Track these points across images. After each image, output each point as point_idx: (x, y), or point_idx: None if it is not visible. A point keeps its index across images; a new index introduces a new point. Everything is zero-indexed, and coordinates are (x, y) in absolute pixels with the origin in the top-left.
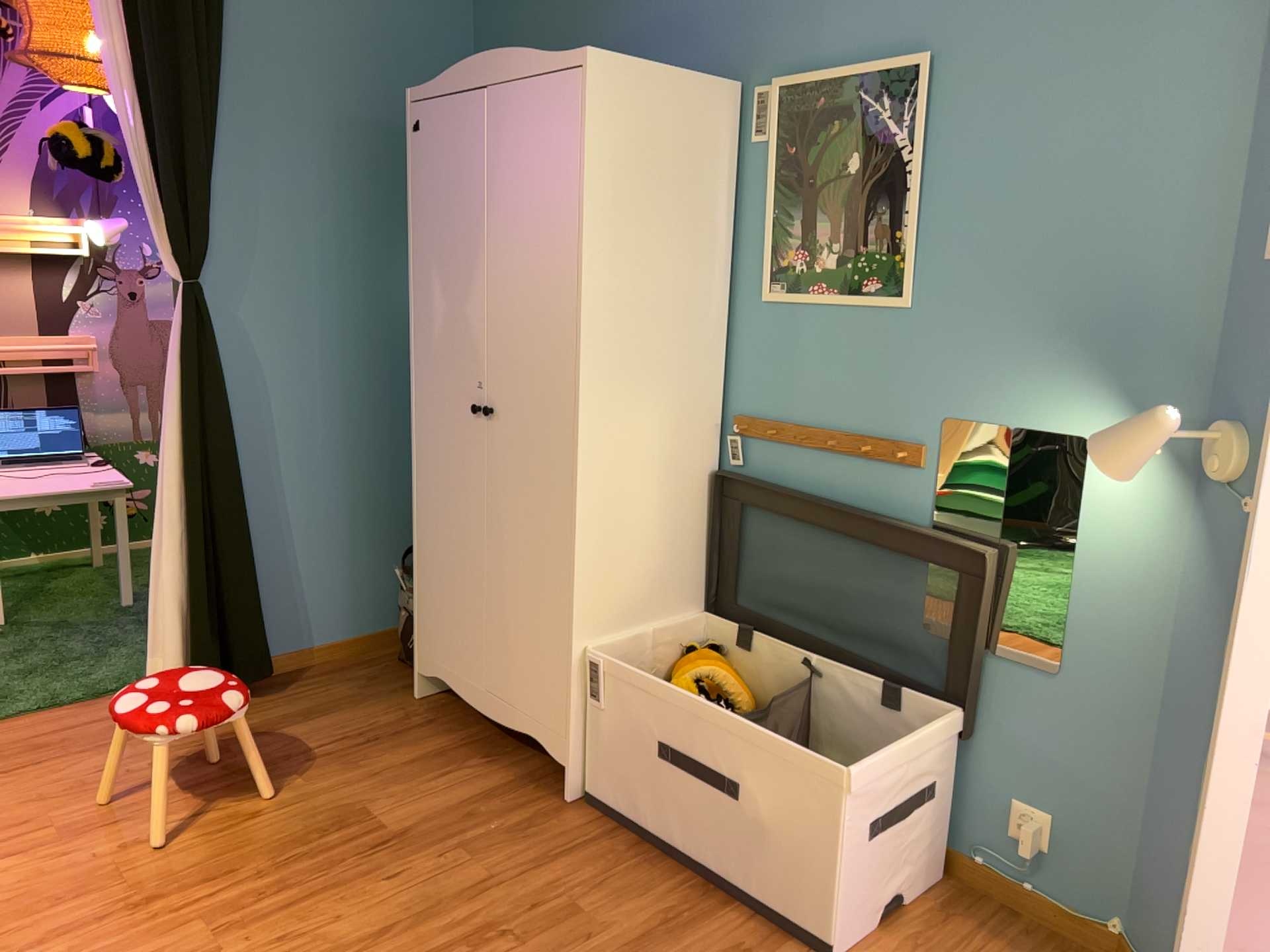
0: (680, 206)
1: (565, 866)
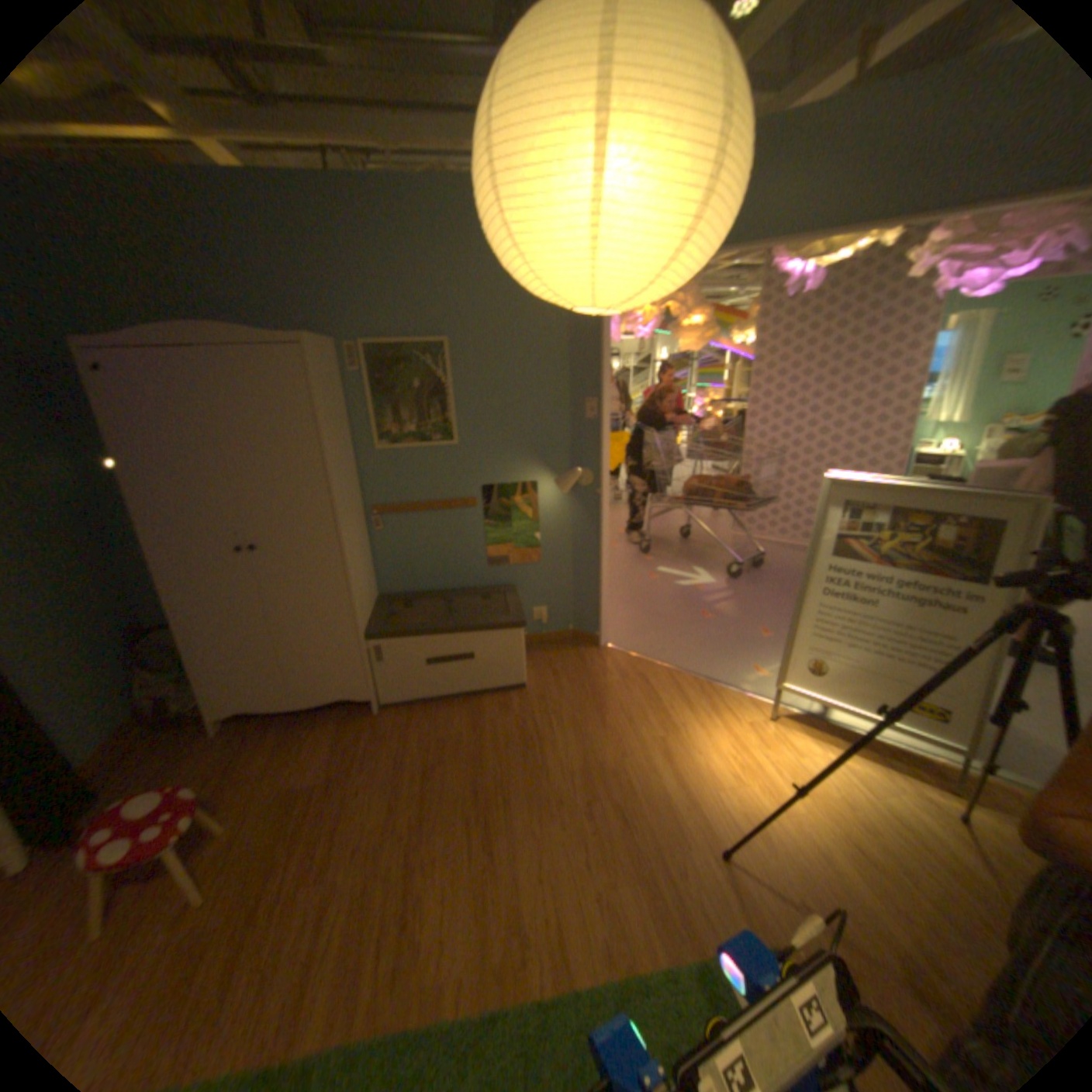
0: (335, 410)
1: (411, 733)
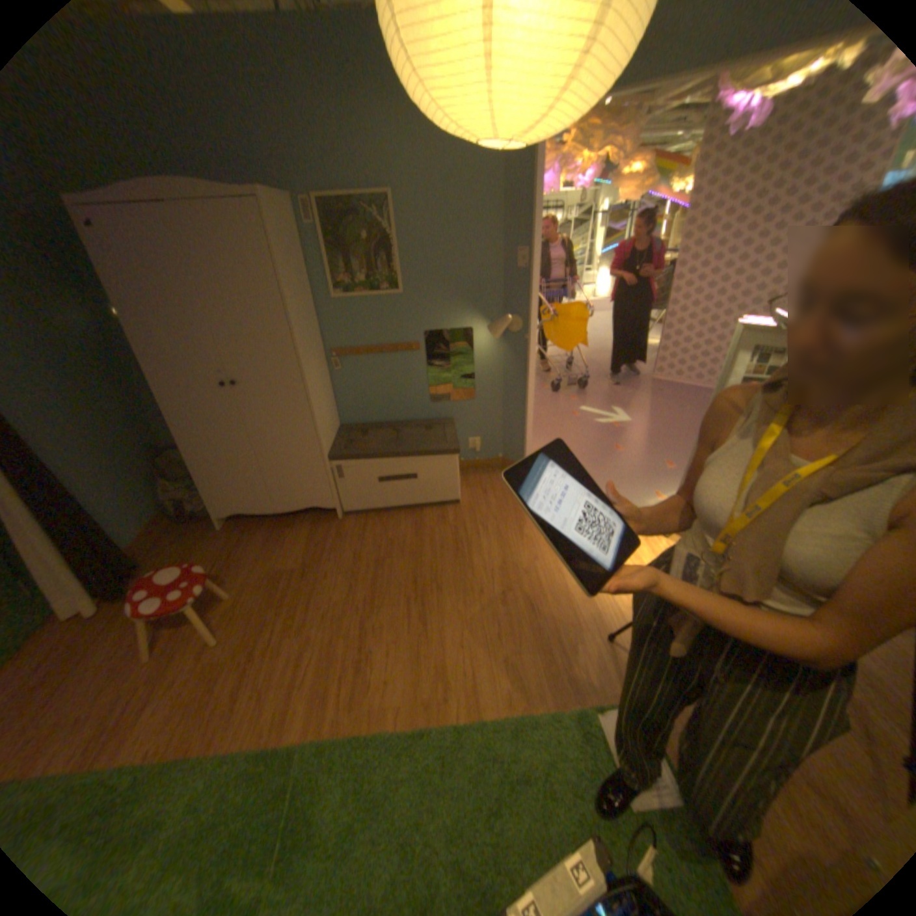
0: (294, 261)
1: (368, 533)
